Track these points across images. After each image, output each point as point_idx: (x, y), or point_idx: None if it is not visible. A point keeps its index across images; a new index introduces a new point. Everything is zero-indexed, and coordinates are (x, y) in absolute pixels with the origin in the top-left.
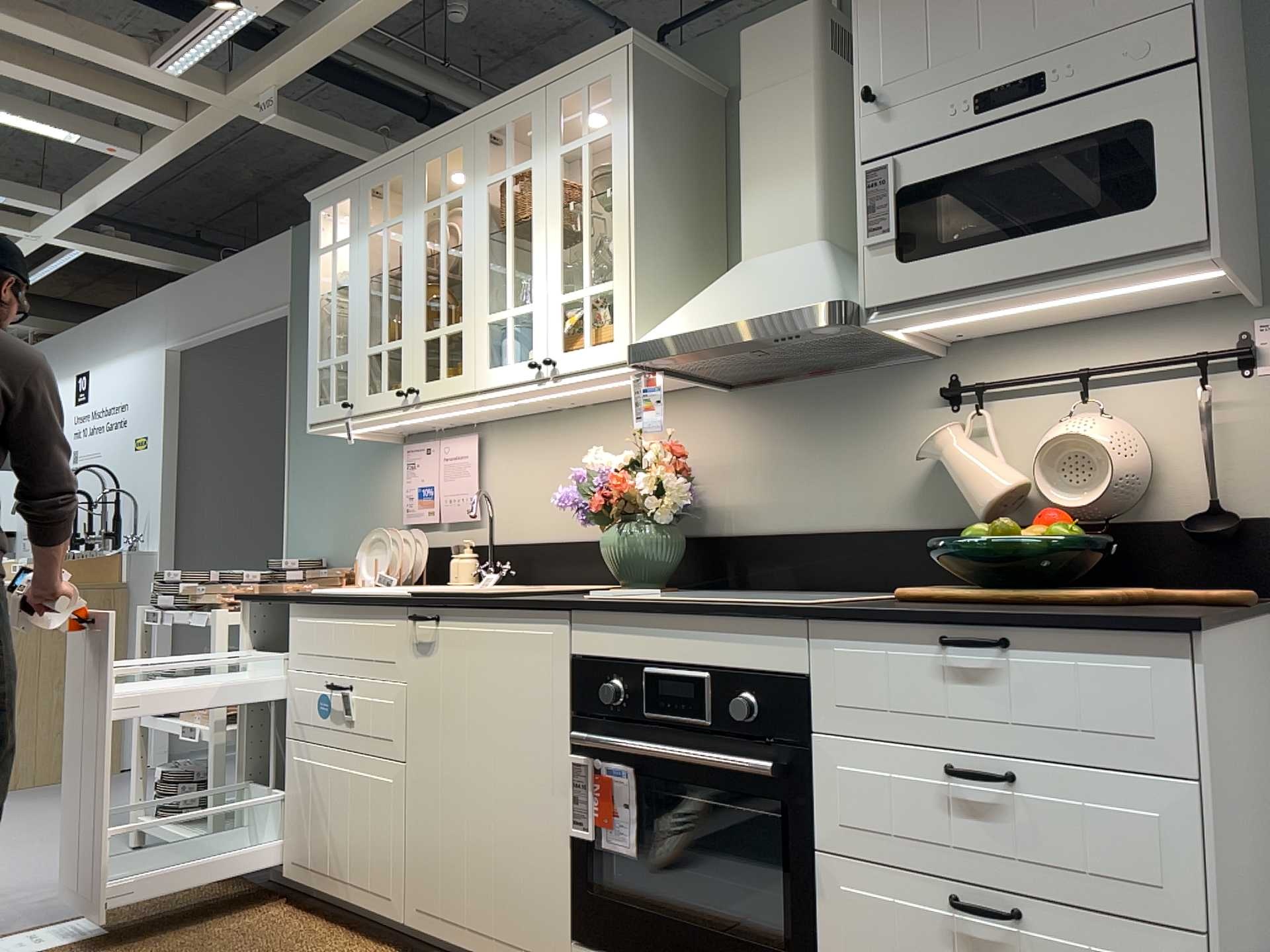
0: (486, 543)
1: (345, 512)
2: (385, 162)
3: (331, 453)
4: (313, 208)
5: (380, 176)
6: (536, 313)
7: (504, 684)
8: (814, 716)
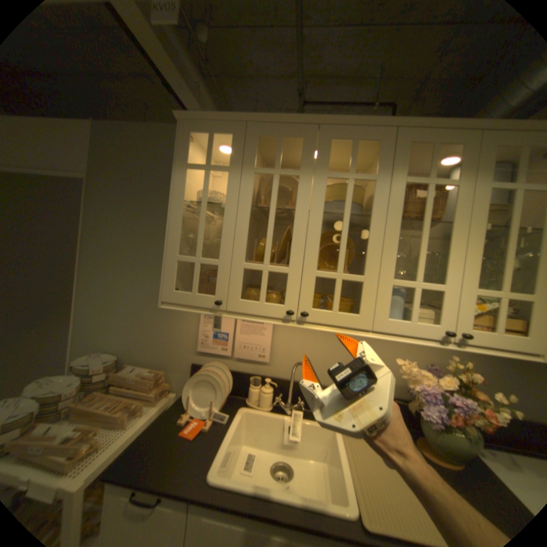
0: (271, 375)
1: (136, 328)
2: (283, 118)
3: (125, 286)
4: (179, 123)
5: (274, 127)
6: (450, 294)
7: None
8: None
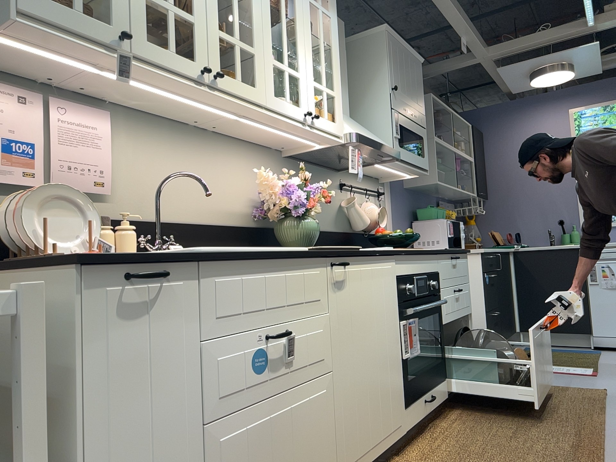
0: (114, 217)
1: None
2: None
3: None
4: None
5: None
6: (303, 82)
7: (378, 296)
8: (440, 283)
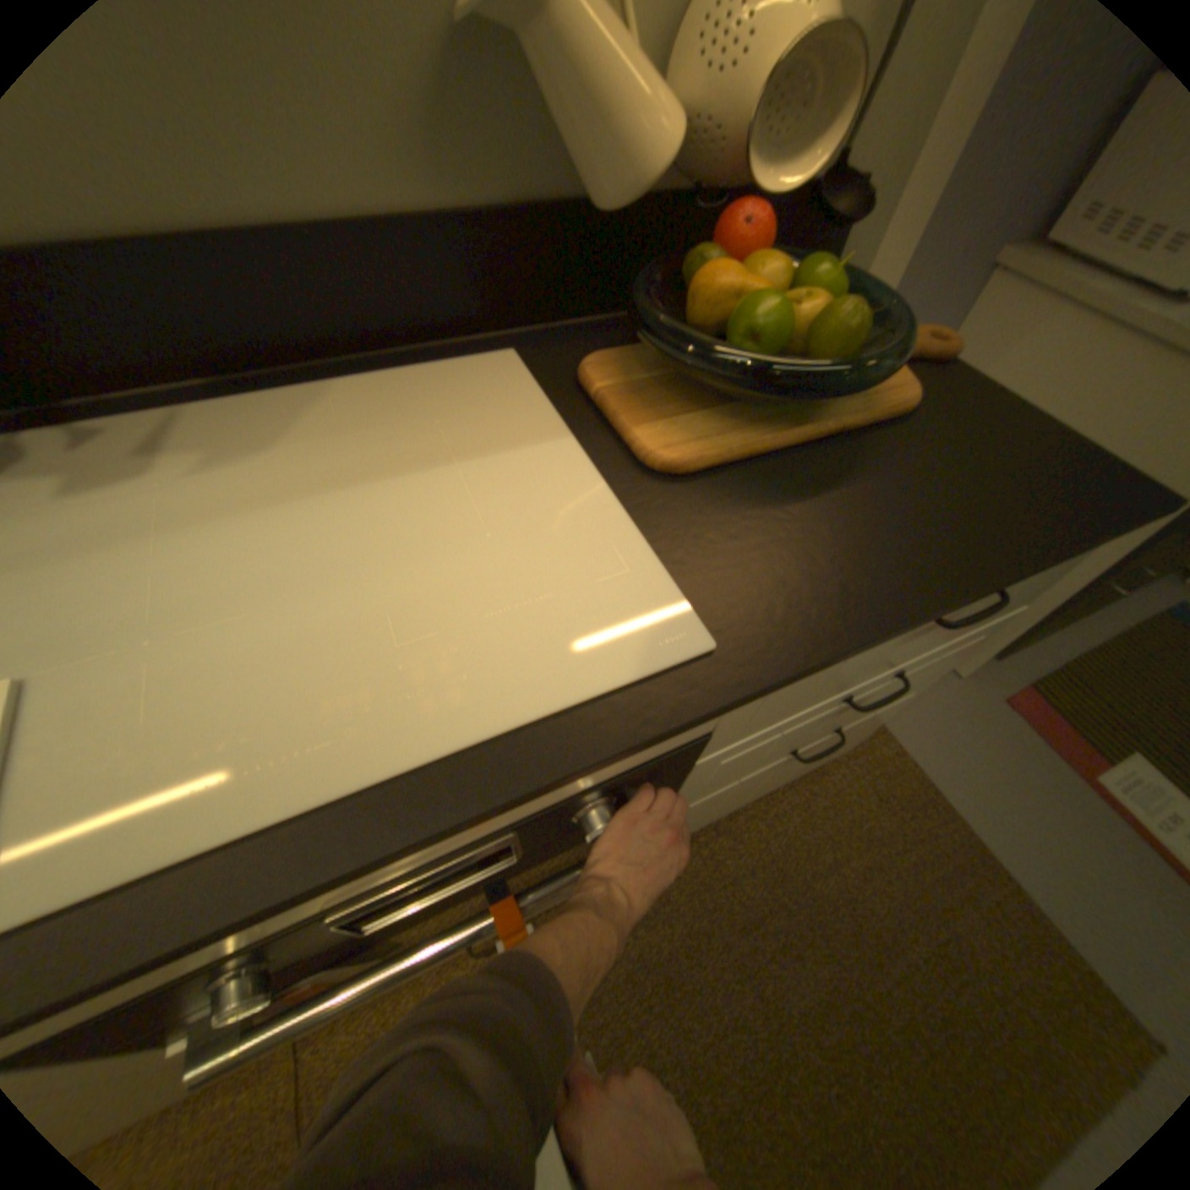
0: None
1: None
2: None
3: None
4: None
5: None
6: None
7: None
8: (700, 753)
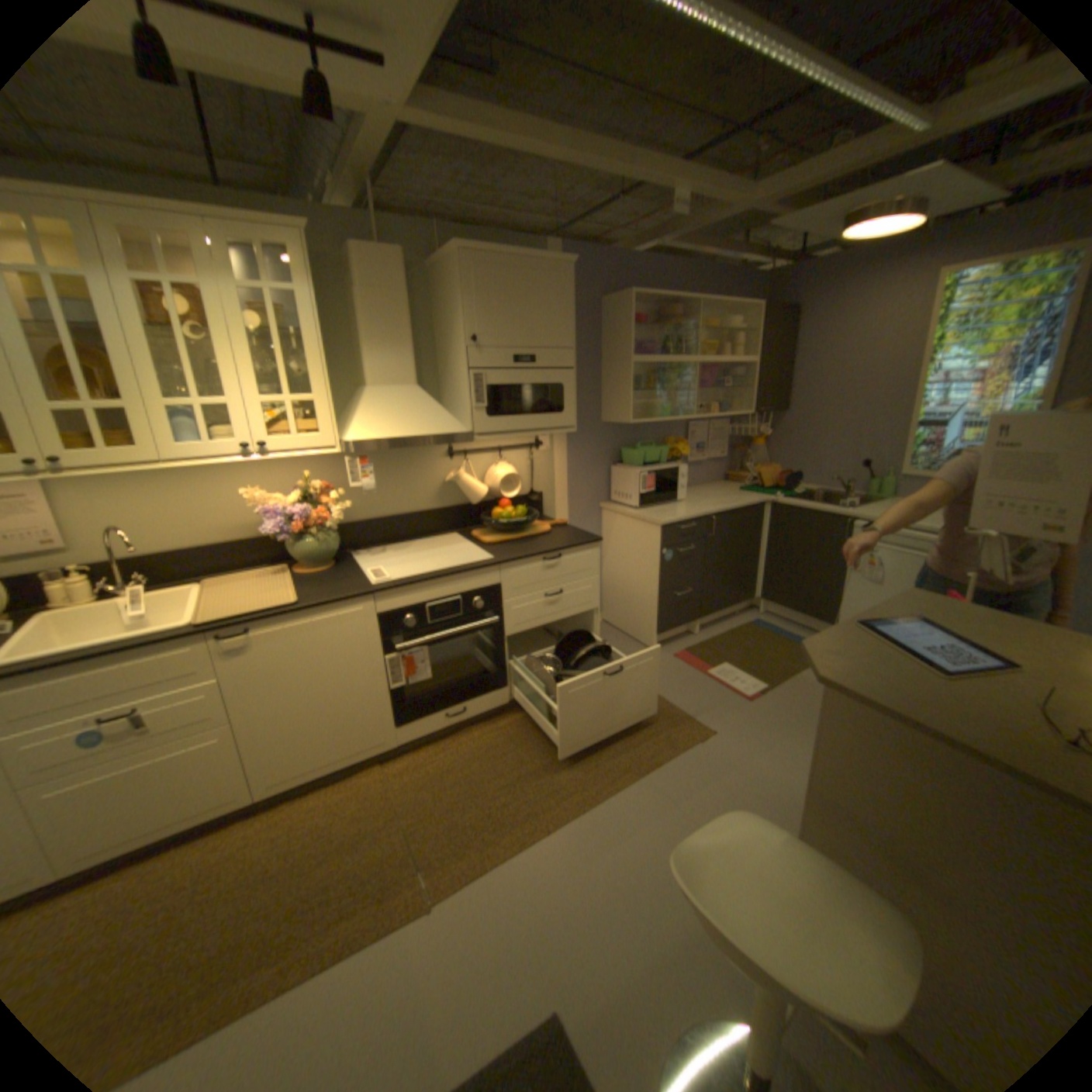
0: (81, 563)
1: None
2: None
3: None
4: None
5: None
6: (234, 407)
7: (327, 644)
8: (502, 596)
